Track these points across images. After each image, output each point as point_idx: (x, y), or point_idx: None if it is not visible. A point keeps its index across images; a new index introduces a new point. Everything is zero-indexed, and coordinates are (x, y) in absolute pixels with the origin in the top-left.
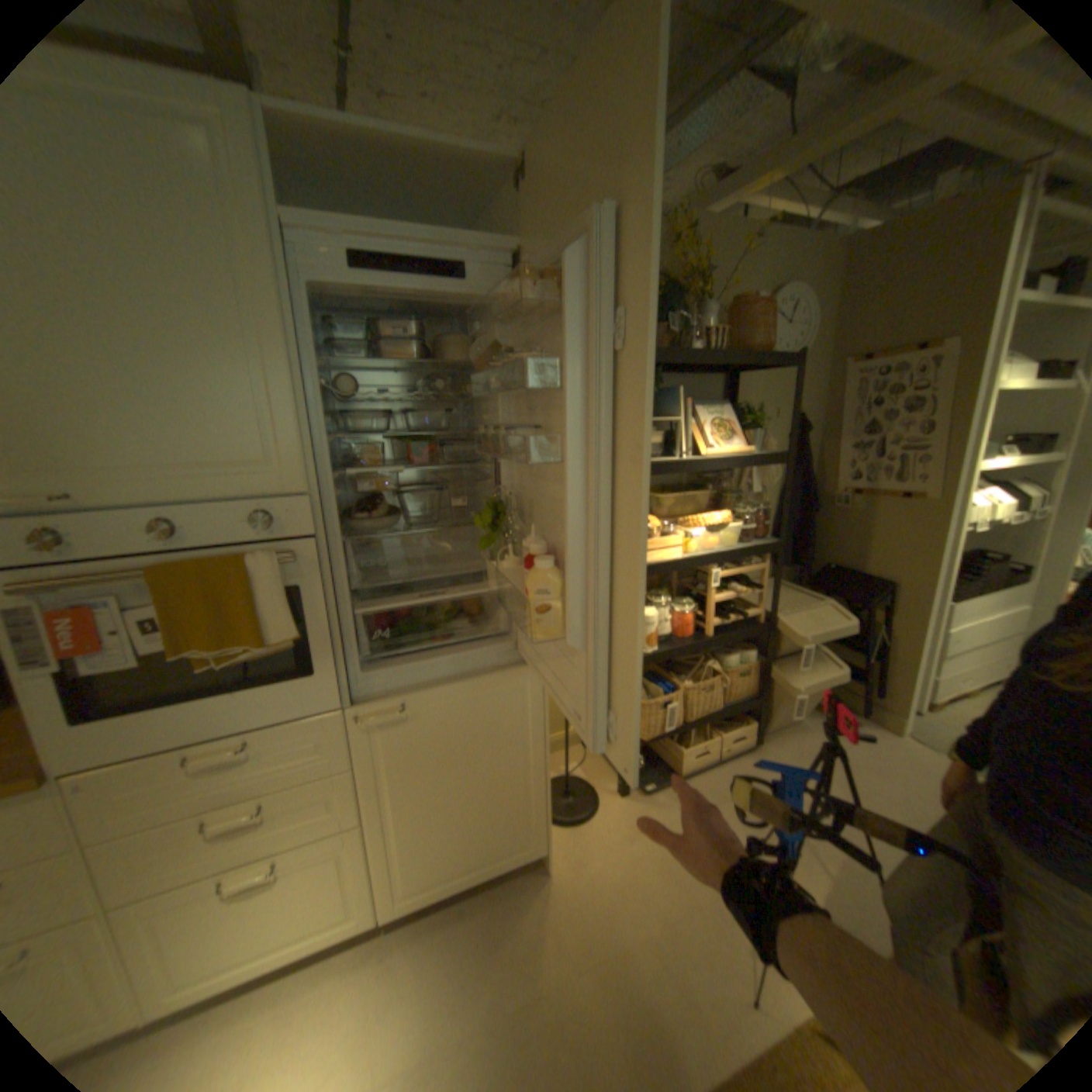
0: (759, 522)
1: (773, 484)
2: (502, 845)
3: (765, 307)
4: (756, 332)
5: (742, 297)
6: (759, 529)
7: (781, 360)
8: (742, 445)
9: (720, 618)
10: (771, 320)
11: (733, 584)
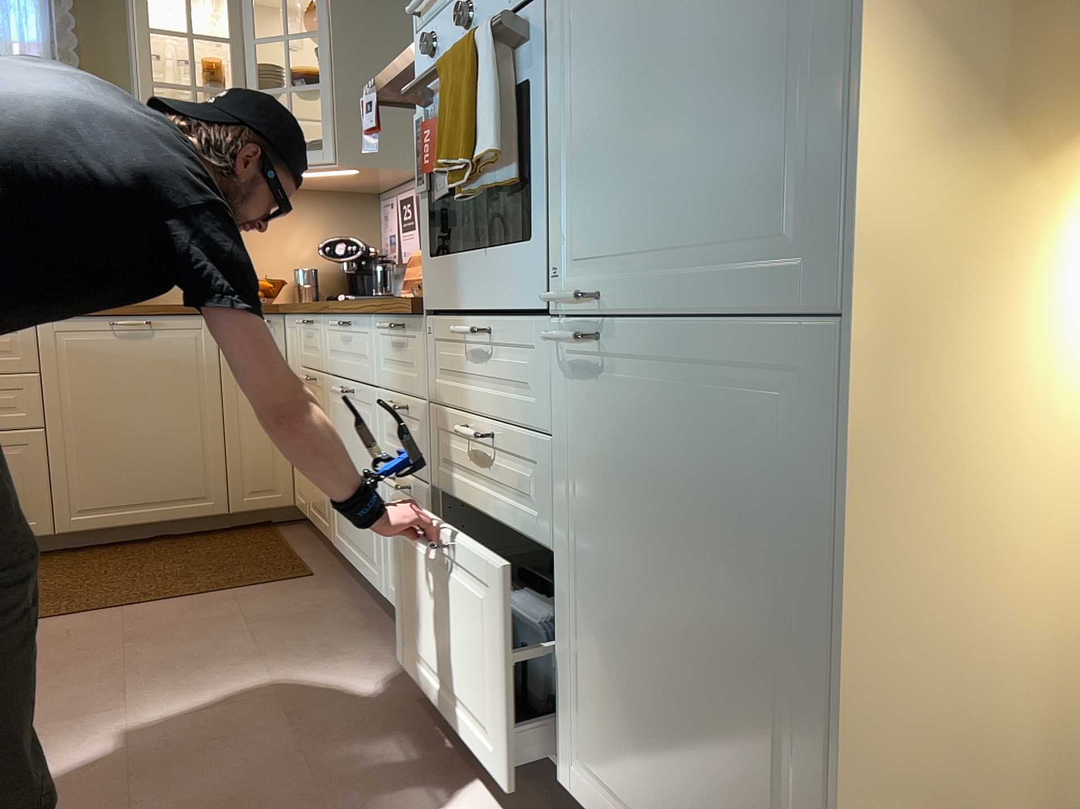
0: None
1: None
2: None
3: None
4: None
5: None
6: None
7: None
8: None
9: None
10: None
11: None
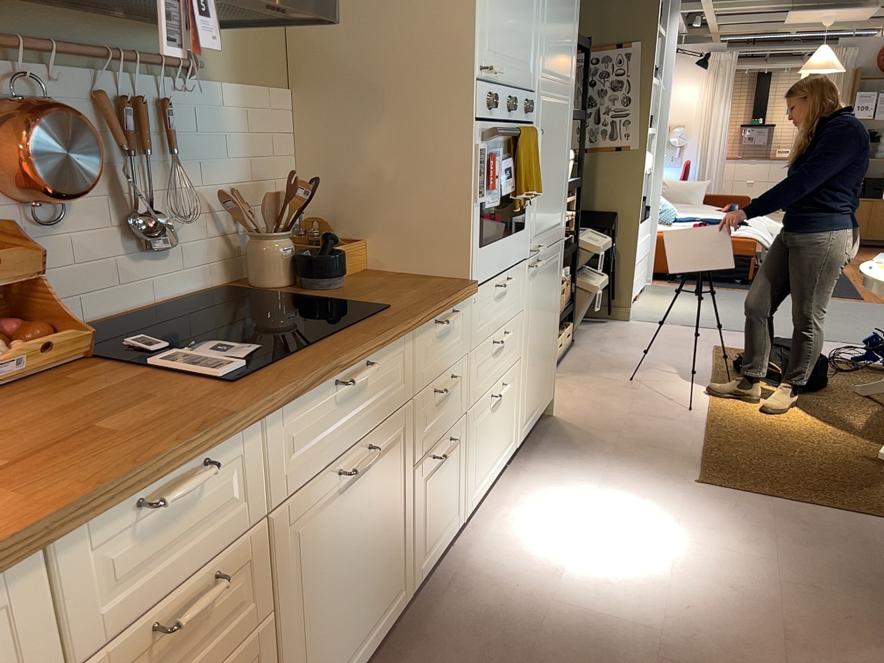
0: None
1: None
2: (546, 385)
3: None
4: None
5: None
6: None
7: None
8: None
9: None
10: None
11: None
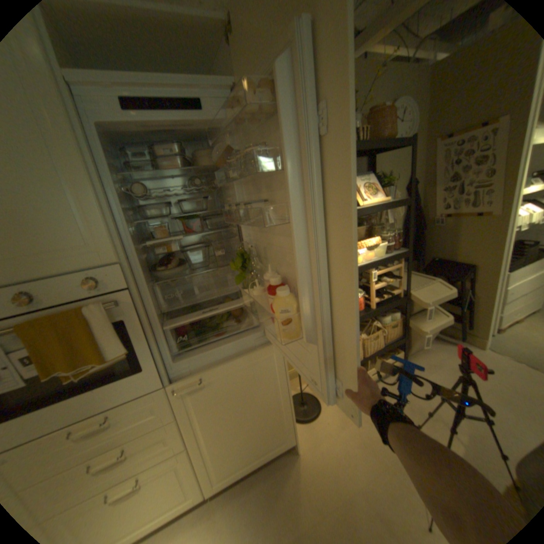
0: (396, 240)
1: (400, 217)
2: (270, 445)
3: (390, 111)
4: (385, 127)
5: (375, 107)
6: (396, 244)
7: (401, 143)
8: (383, 196)
9: (378, 297)
10: (394, 118)
11: (384, 277)
